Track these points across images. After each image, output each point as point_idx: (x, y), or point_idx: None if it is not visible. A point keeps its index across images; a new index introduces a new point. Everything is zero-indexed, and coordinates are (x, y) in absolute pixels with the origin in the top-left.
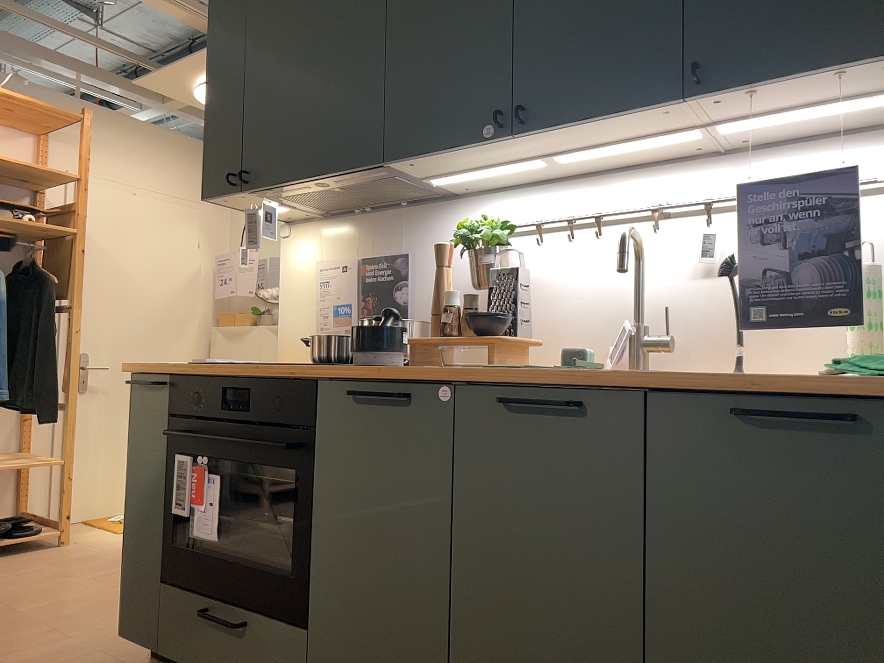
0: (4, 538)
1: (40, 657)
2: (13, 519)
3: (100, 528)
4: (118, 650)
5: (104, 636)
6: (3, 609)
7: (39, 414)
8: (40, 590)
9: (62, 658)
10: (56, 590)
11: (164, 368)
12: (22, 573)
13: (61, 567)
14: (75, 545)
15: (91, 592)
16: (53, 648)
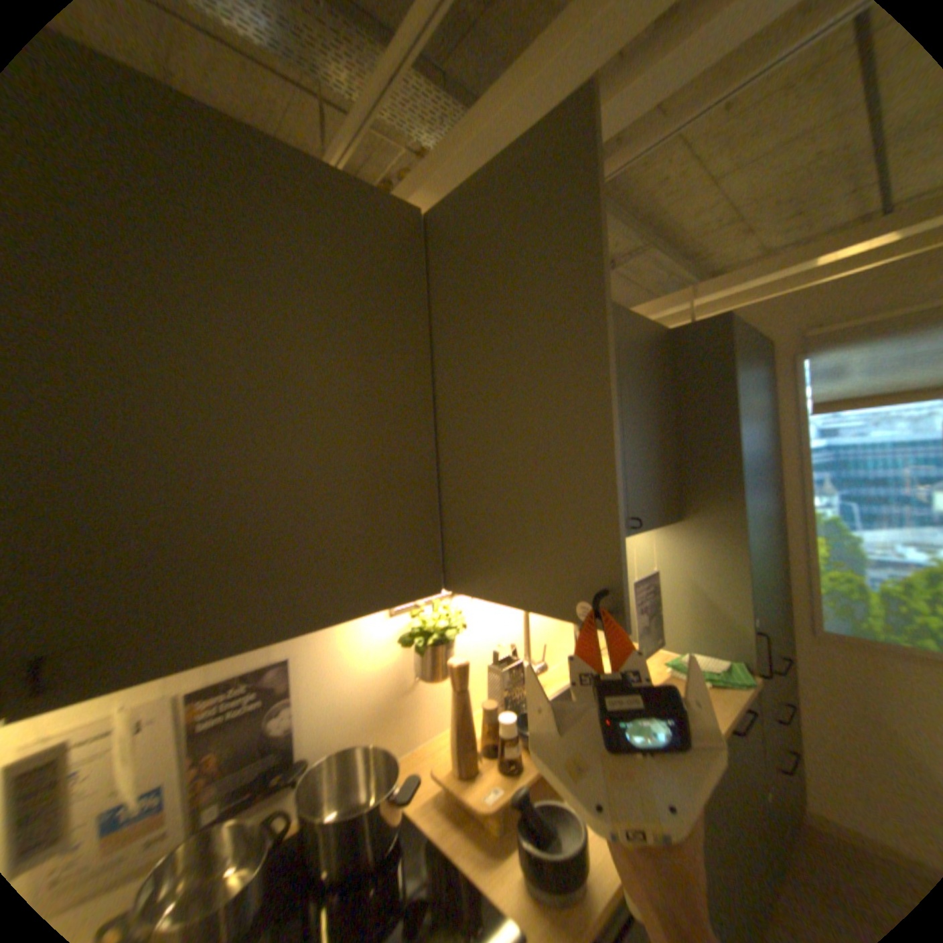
0: None
1: None
2: None
3: None
4: None
5: None
6: None
7: None
8: None
9: None
10: None
11: None
12: None
13: None
14: None
15: None
16: None
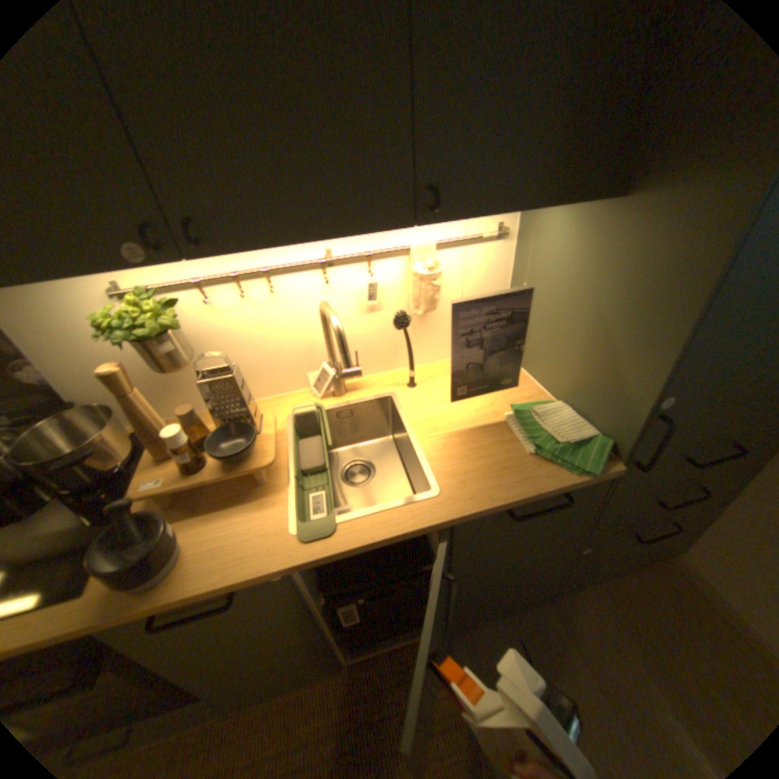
0: None
1: None
2: None
3: None
4: None
5: None
6: None
7: None
8: None
9: None
10: None
11: None
12: None
13: None
14: None
15: None
16: None
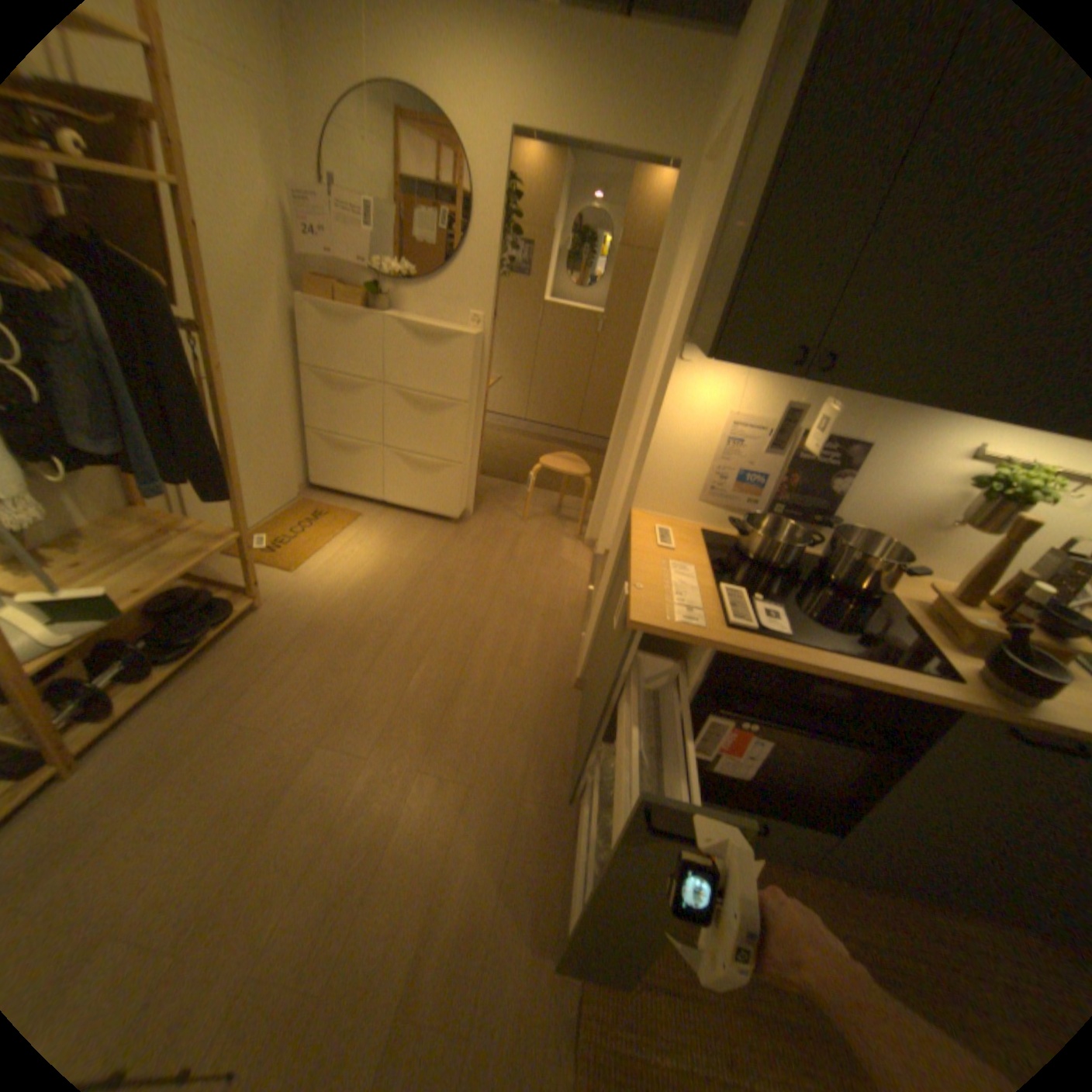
0: (201, 630)
1: (481, 828)
2: (189, 600)
3: (259, 564)
4: (531, 790)
5: (494, 771)
6: (343, 756)
7: (186, 483)
8: (339, 709)
9: (501, 821)
10: (358, 705)
11: (722, 647)
12: (278, 678)
13: (307, 655)
14: (272, 607)
15: (396, 697)
16: (474, 808)
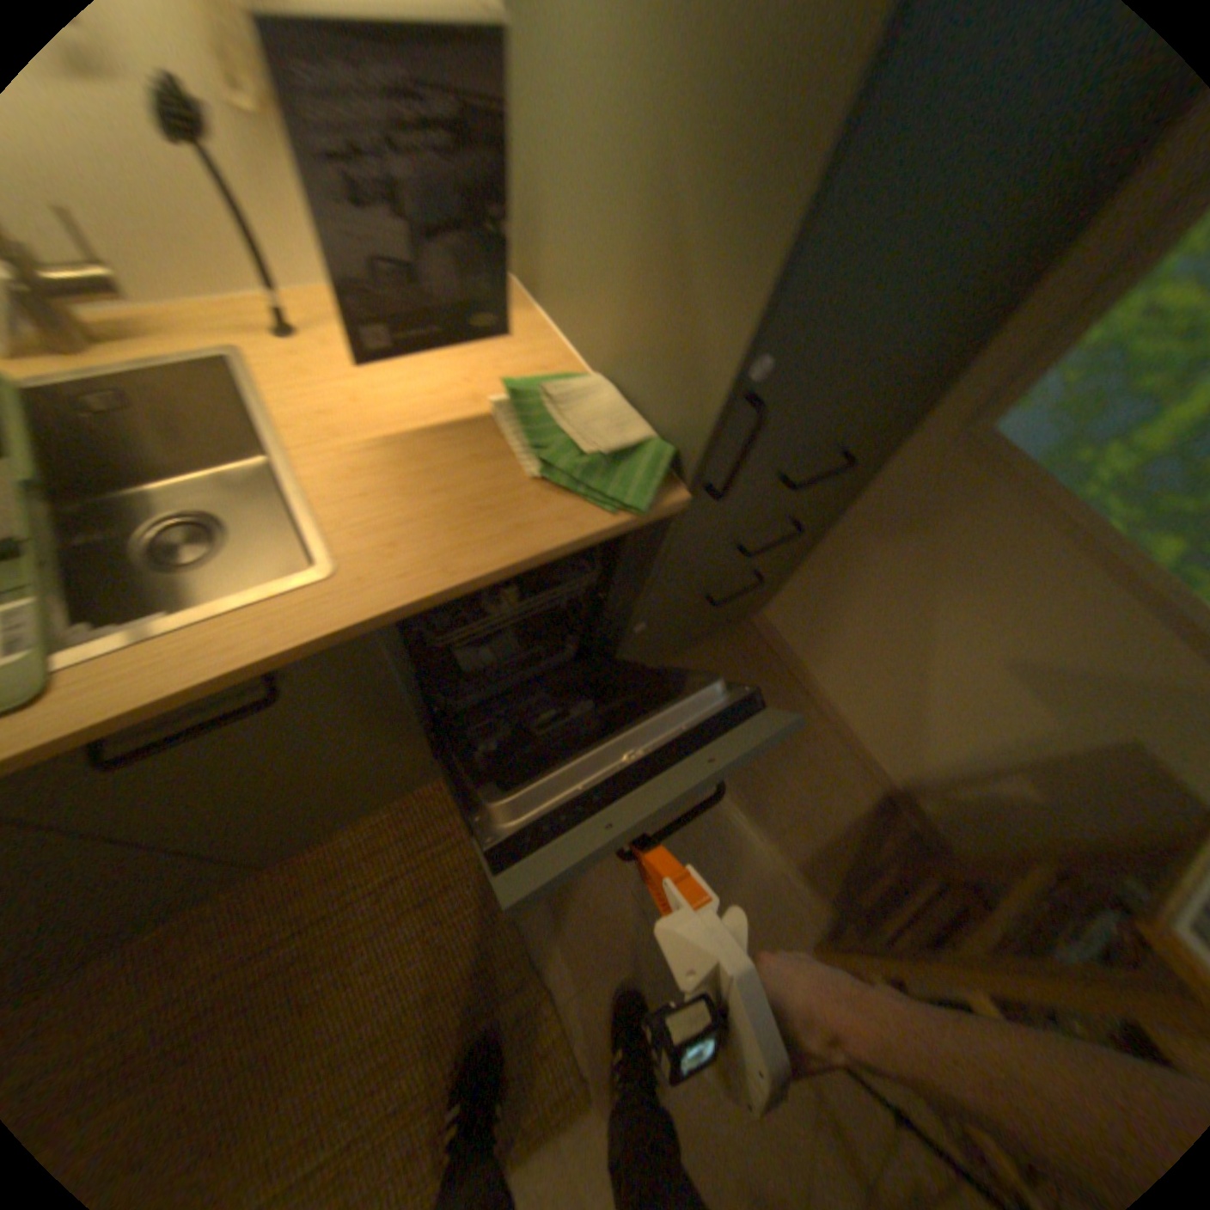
0: None
1: None
2: None
3: None
4: None
5: None
6: None
7: None
8: None
9: None
10: None
11: None
12: None
13: None
14: None
15: None
16: None
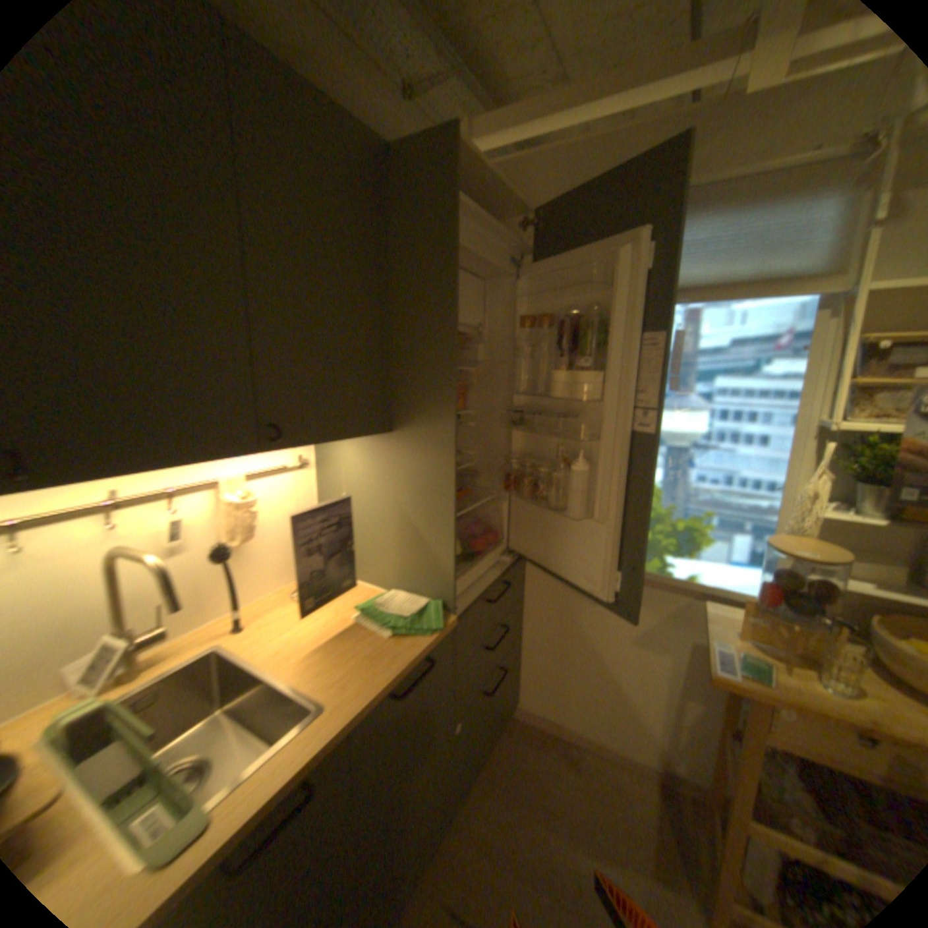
0: None
1: None
2: None
3: None
4: None
5: None
6: None
7: None
8: None
9: None
10: None
11: None
12: None
13: None
14: None
15: None
16: None
